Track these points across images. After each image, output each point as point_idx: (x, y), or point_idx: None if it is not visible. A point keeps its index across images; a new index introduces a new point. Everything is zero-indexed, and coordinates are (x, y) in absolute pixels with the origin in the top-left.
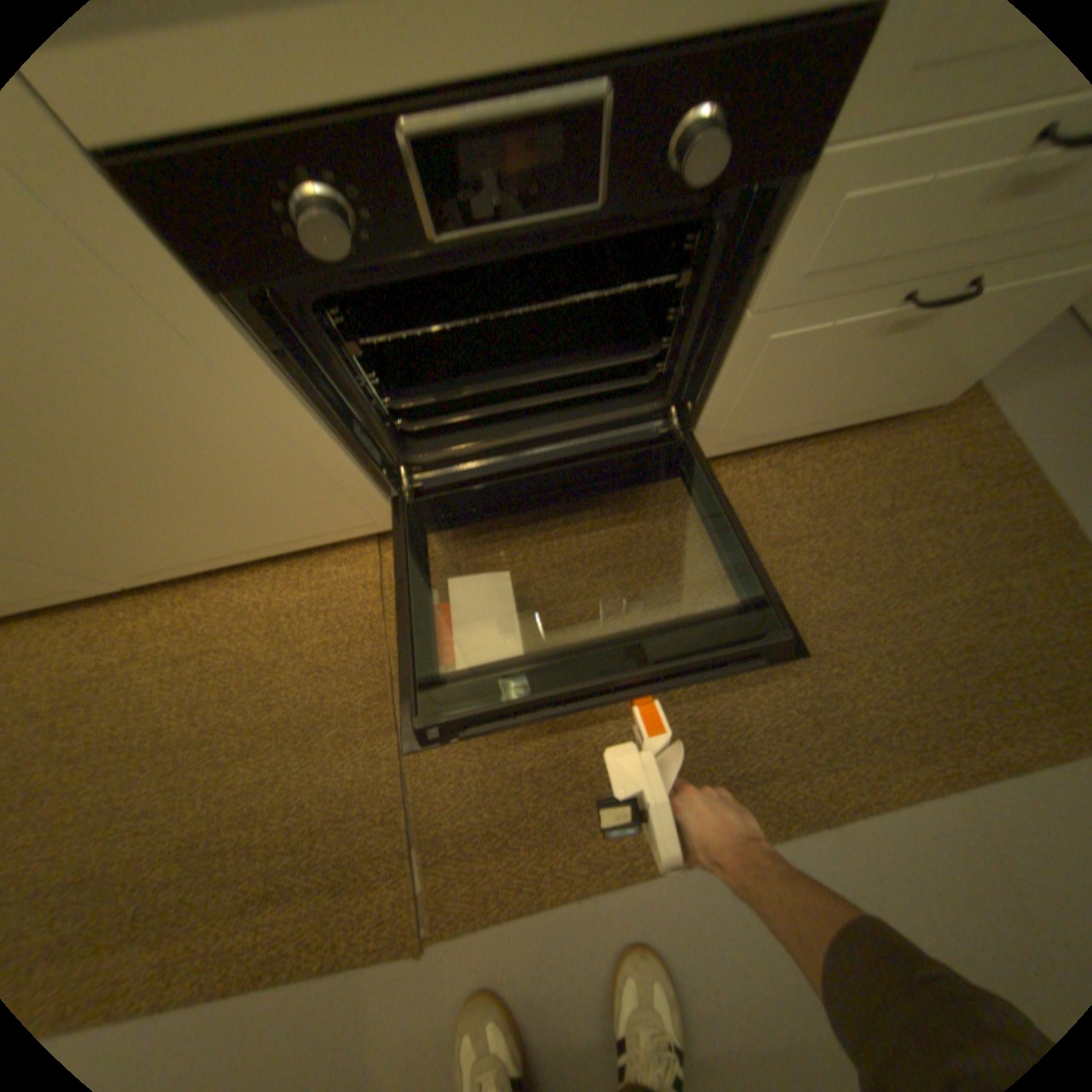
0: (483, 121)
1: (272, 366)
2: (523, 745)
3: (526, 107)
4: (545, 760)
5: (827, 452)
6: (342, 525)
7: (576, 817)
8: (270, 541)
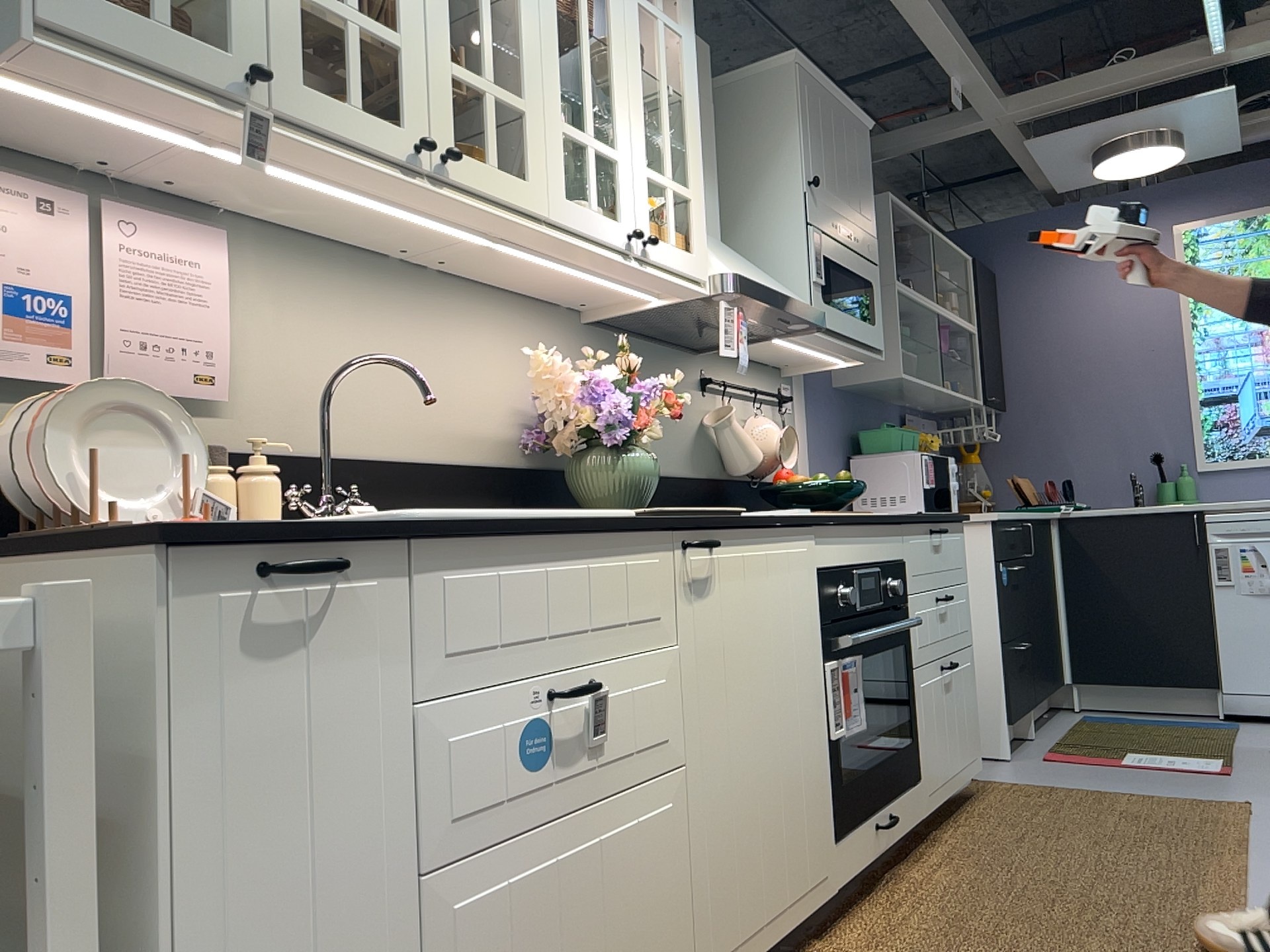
0: (869, 572)
1: (821, 669)
2: (1089, 949)
3: (870, 571)
4: (1111, 945)
5: (969, 813)
6: (818, 870)
7: (1172, 949)
8: (788, 892)
